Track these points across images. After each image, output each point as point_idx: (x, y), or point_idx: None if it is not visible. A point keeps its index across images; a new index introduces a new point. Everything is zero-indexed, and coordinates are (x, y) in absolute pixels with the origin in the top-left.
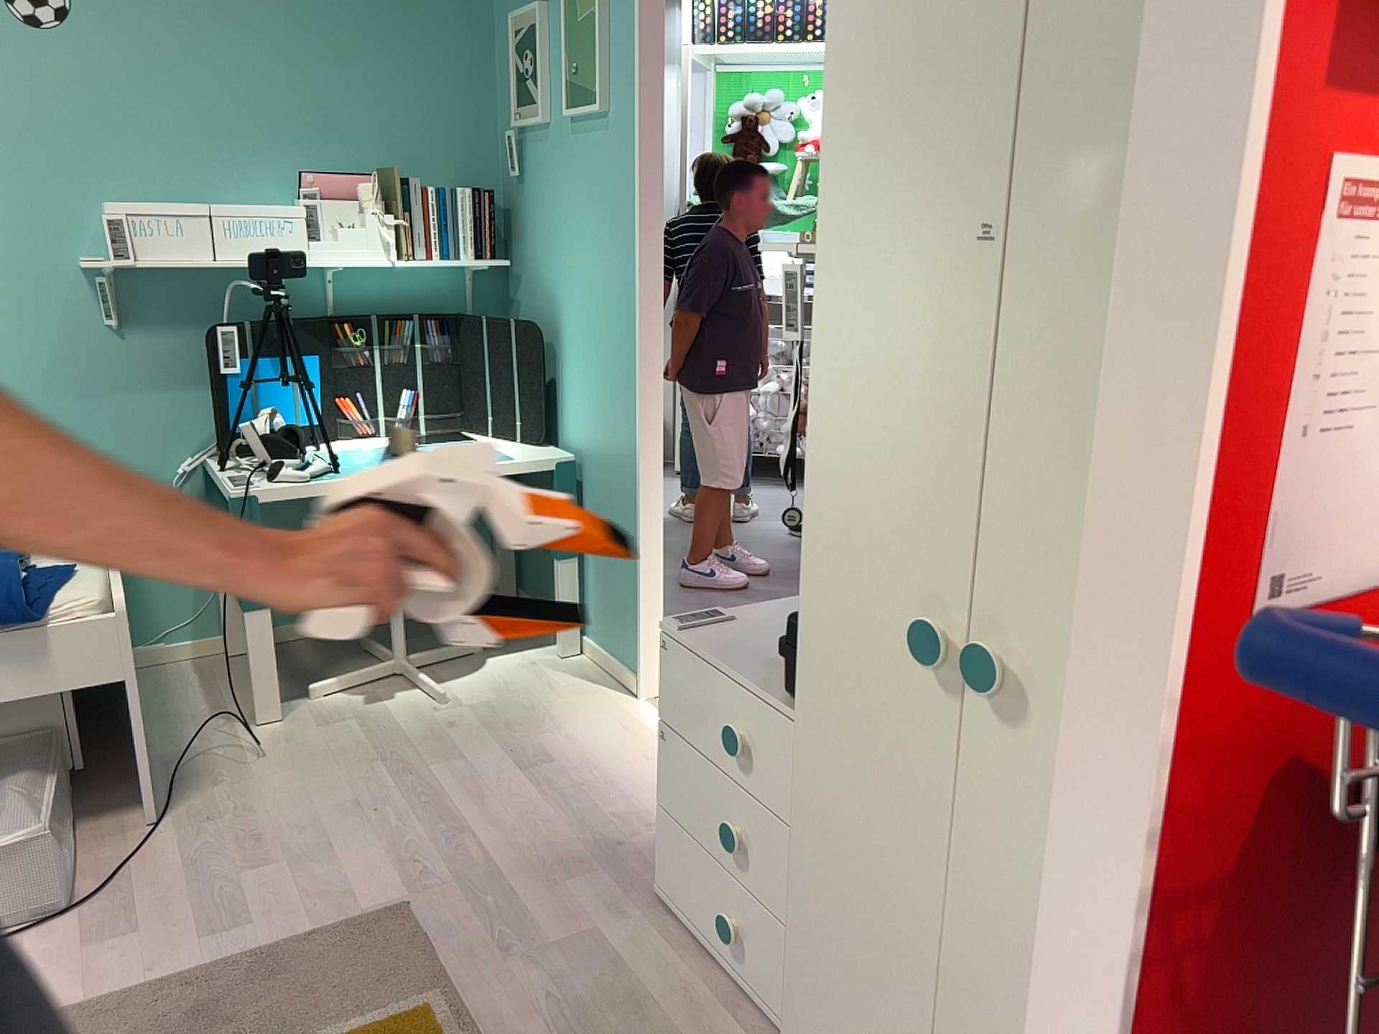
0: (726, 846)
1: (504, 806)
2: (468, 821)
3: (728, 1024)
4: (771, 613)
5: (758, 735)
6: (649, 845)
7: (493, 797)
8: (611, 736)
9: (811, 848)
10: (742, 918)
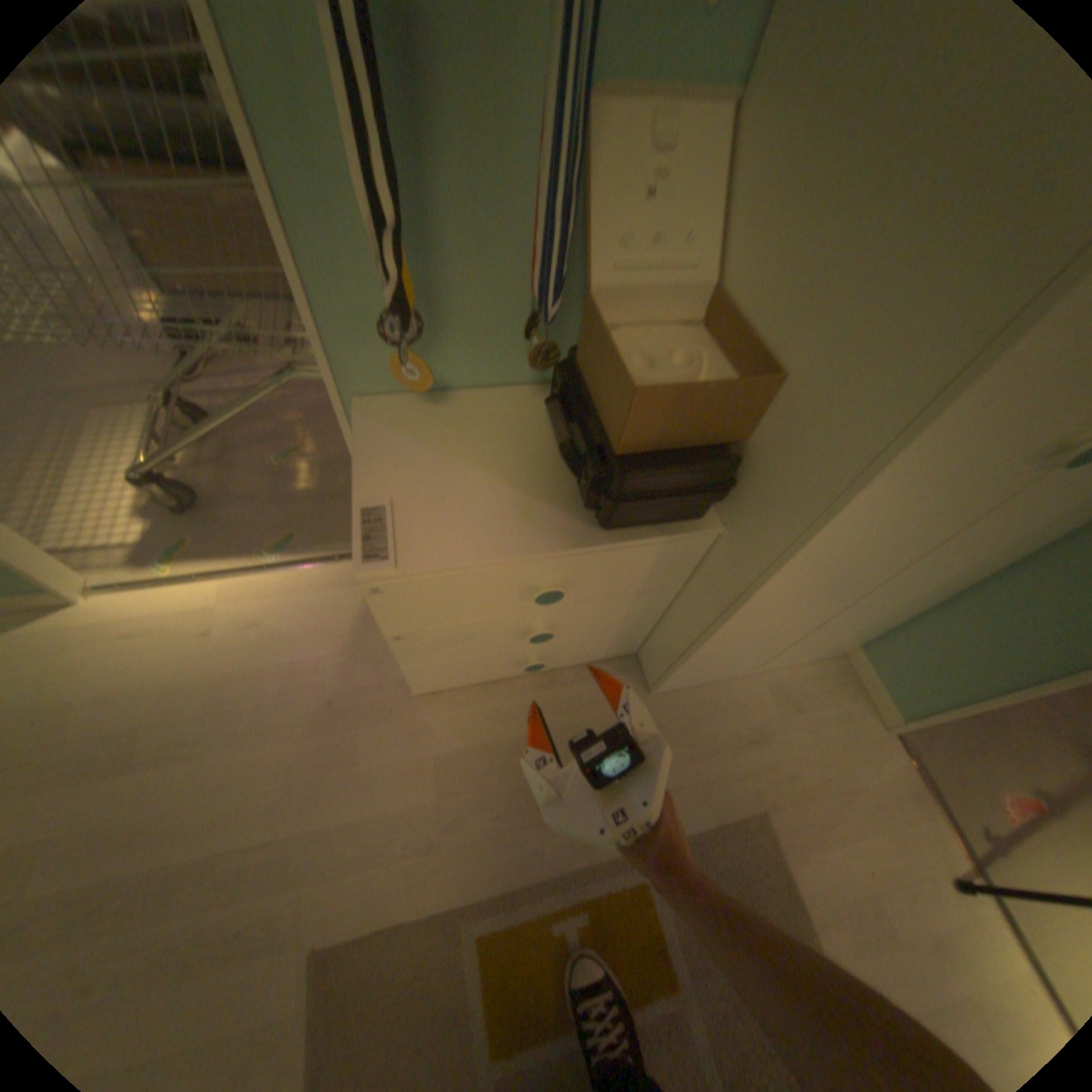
0: (534, 641)
1: (188, 806)
2: (191, 857)
3: (565, 693)
4: (391, 462)
5: (574, 575)
6: (342, 678)
7: (160, 817)
8: (130, 654)
9: (760, 611)
10: (545, 653)
